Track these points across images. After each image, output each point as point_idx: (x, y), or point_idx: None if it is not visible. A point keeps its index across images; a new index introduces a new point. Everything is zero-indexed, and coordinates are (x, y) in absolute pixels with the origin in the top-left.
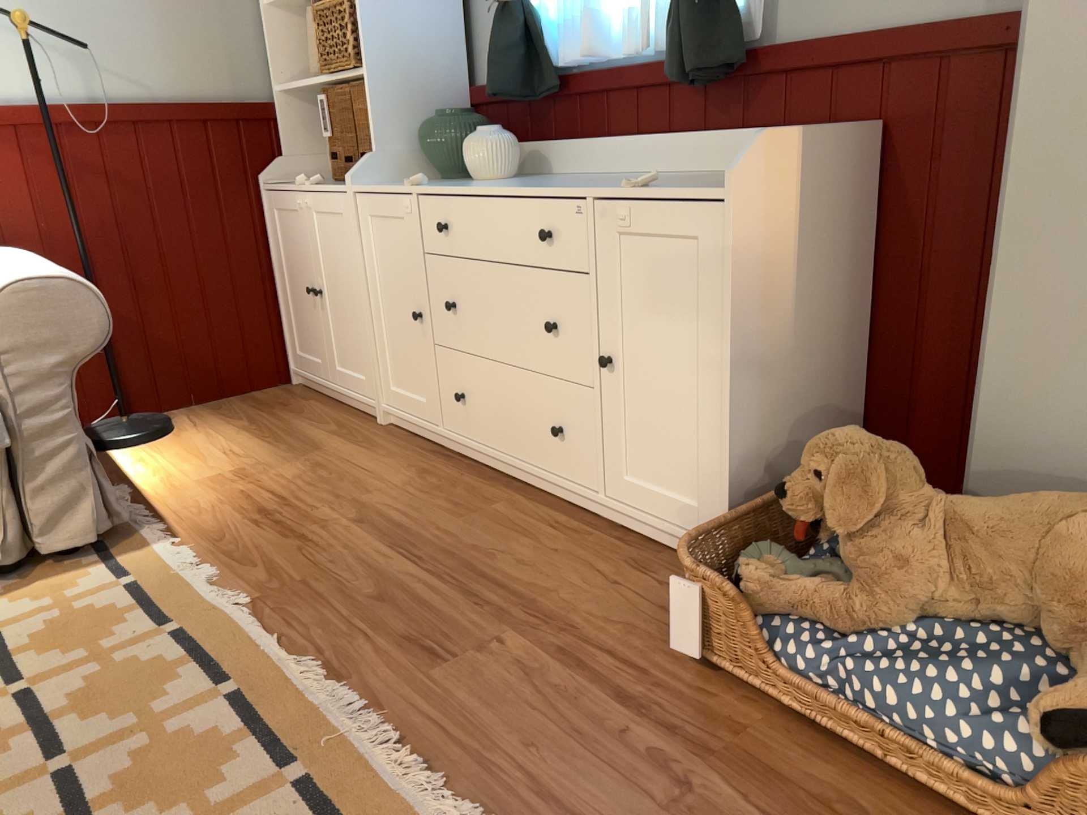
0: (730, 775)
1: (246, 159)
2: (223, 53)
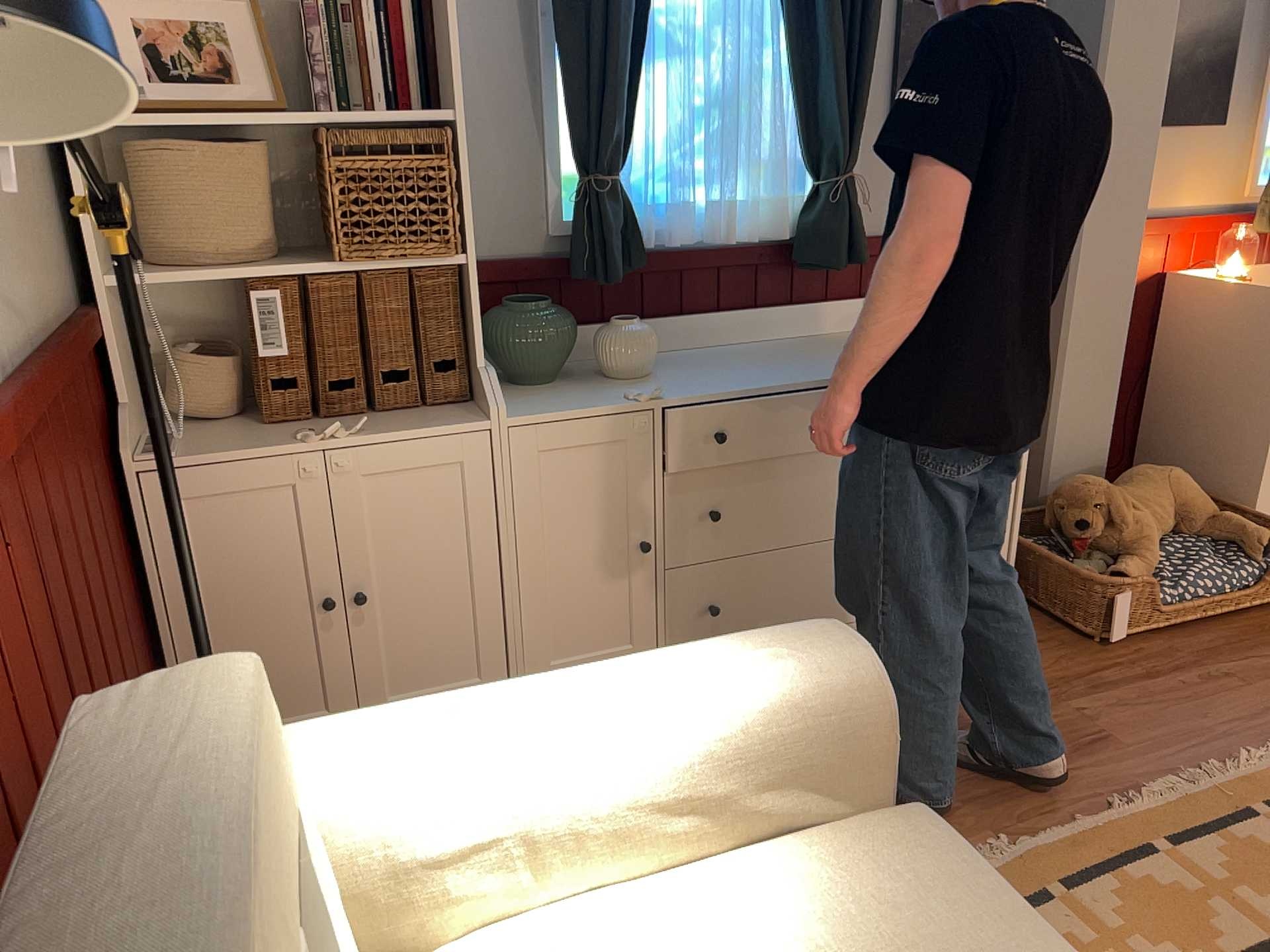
0: (1215, 663)
1: (92, 420)
2: (39, 217)
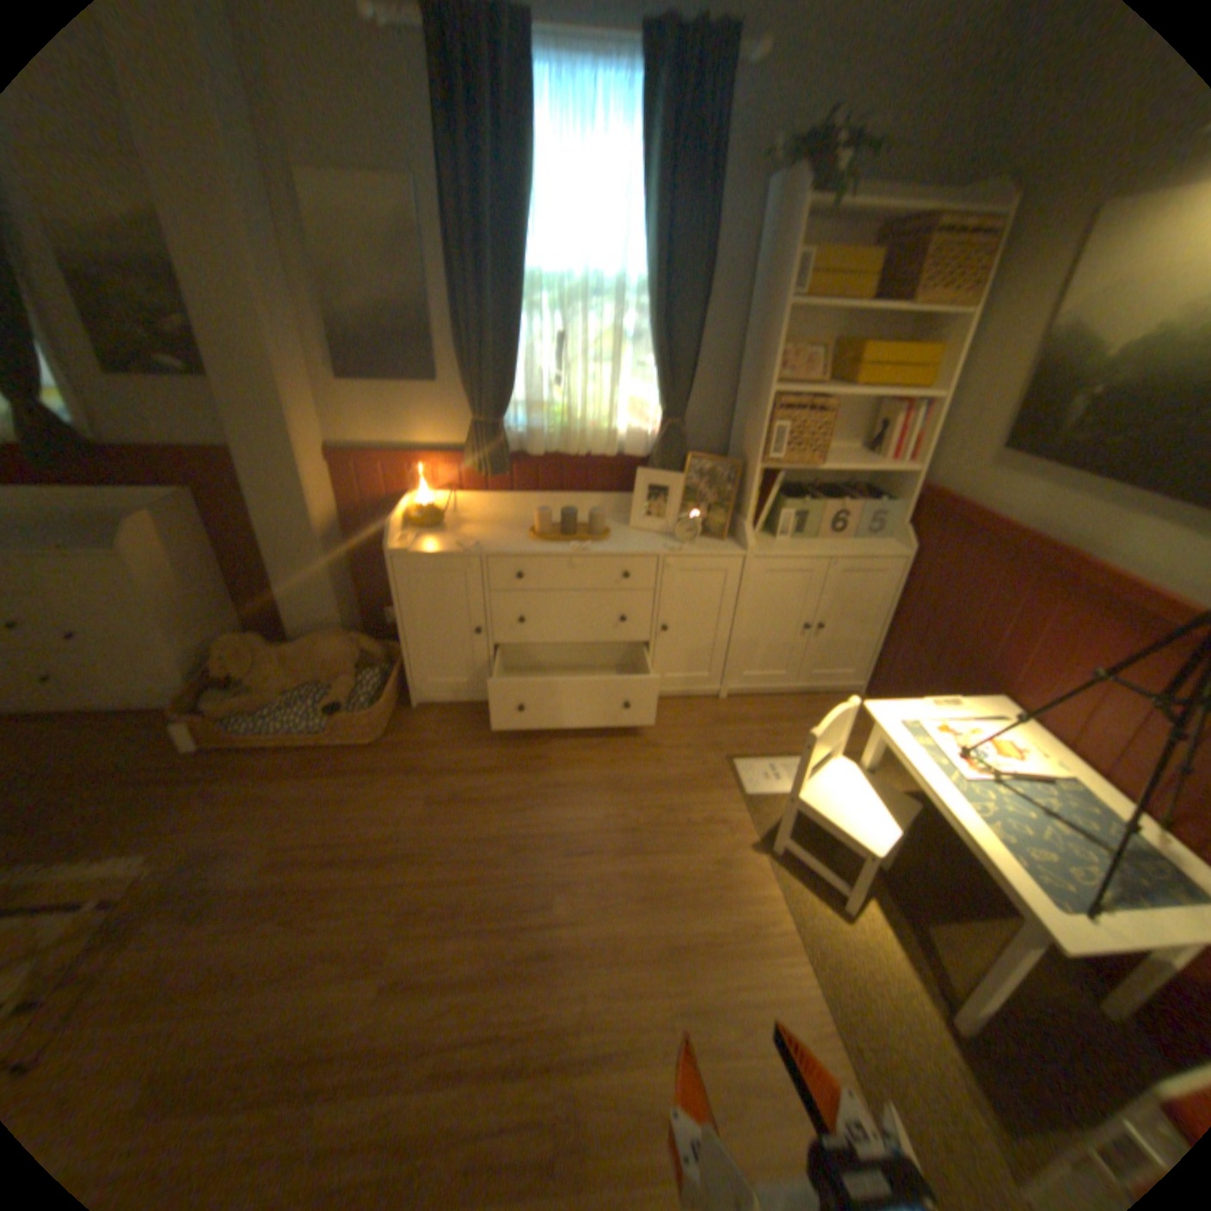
0: (226, 786)
1: None
2: None
